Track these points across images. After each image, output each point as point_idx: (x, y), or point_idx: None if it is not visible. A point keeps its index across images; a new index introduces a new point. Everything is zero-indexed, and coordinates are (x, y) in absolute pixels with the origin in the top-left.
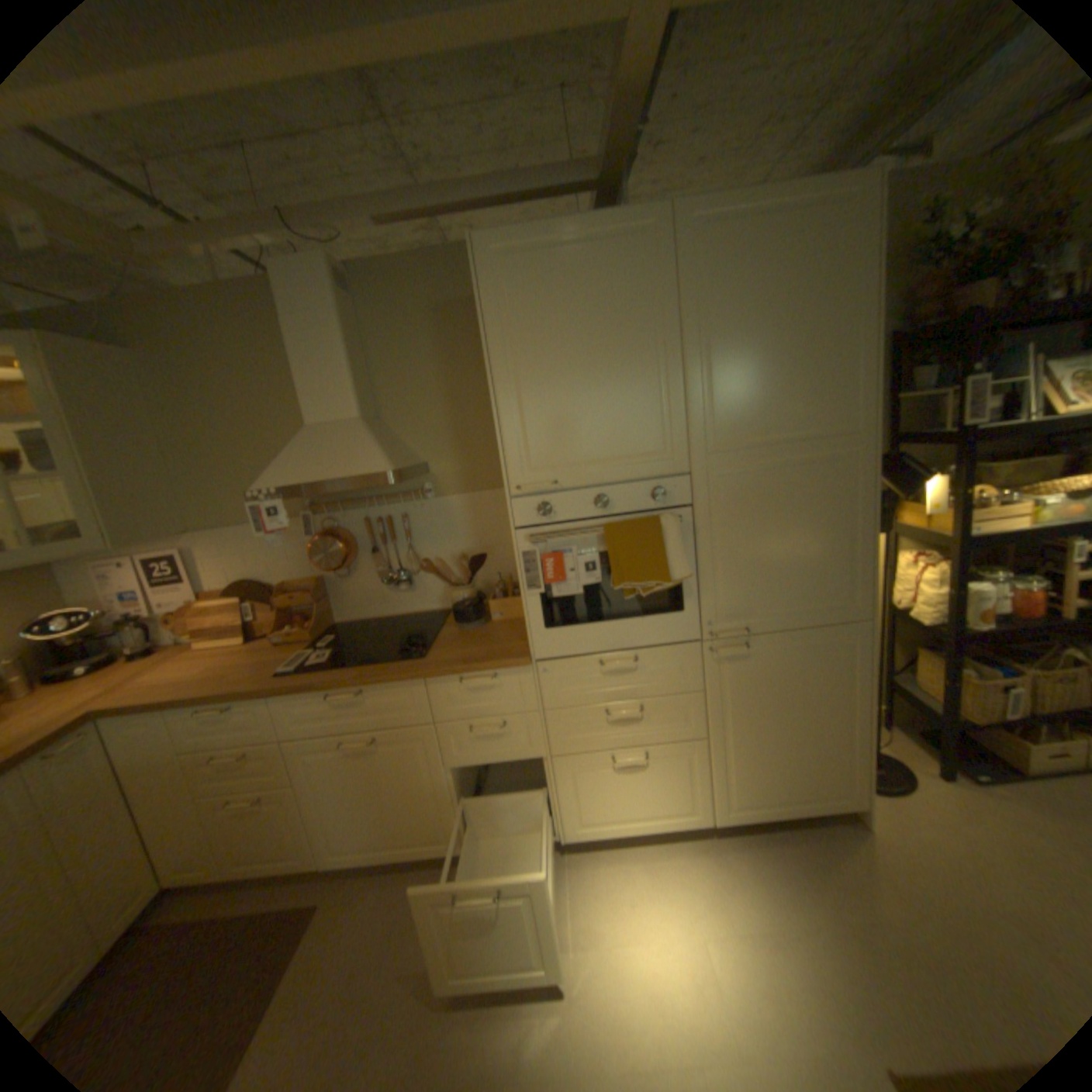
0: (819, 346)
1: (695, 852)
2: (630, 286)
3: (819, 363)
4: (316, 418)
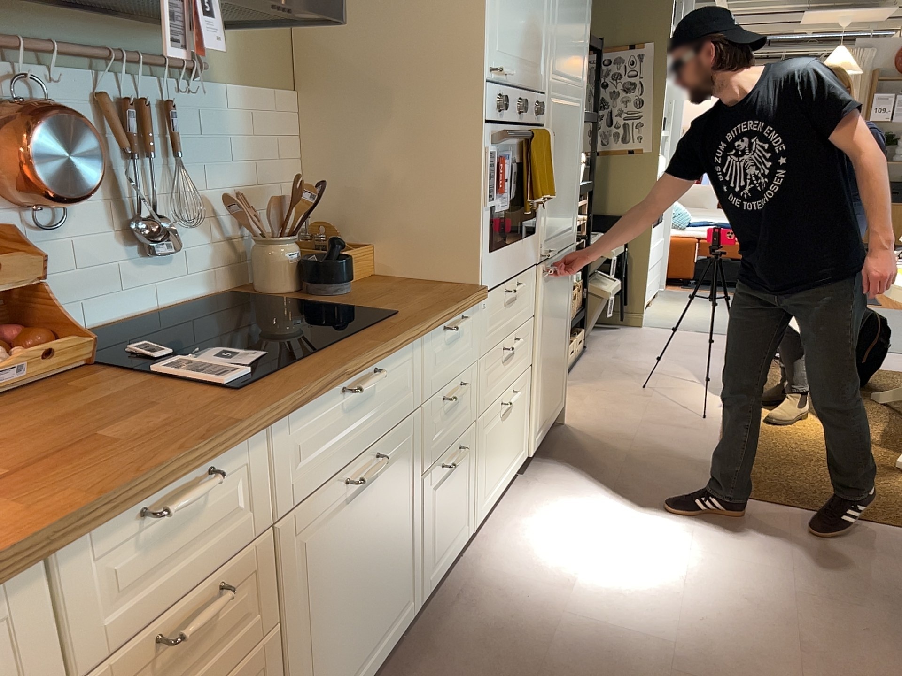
0: (581, 12)
1: (521, 487)
2: None
3: (580, 26)
4: None
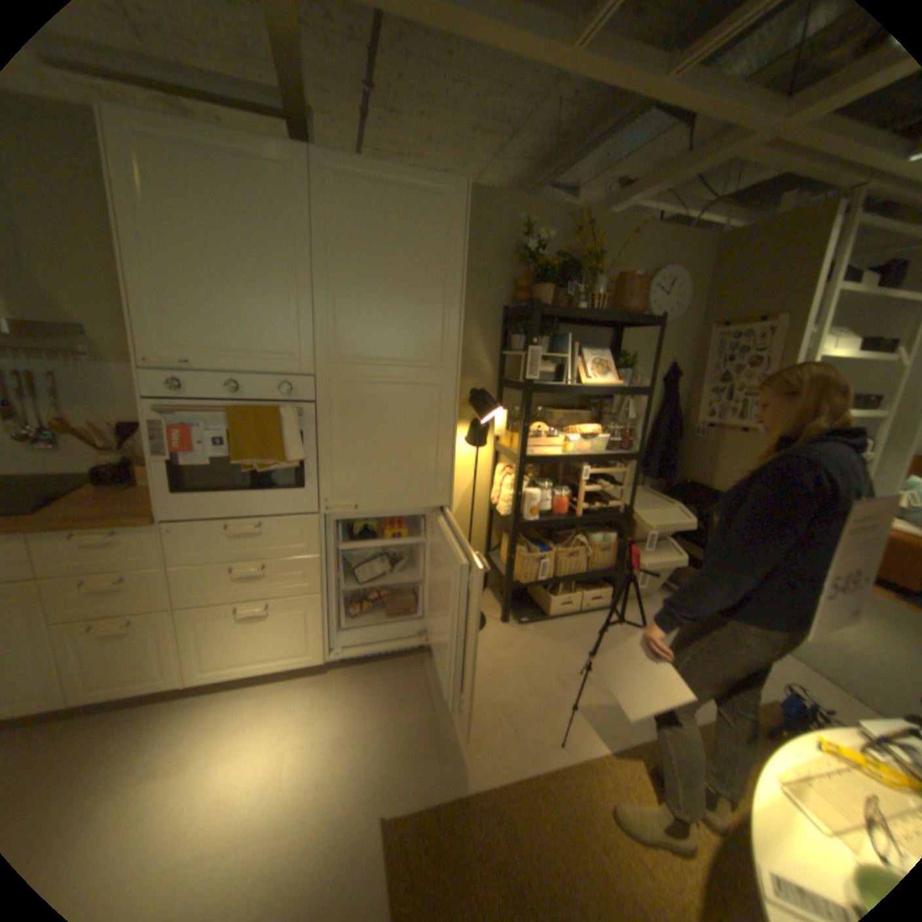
0: (419, 298)
1: (307, 684)
2: (266, 208)
3: (419, 311)
4: None
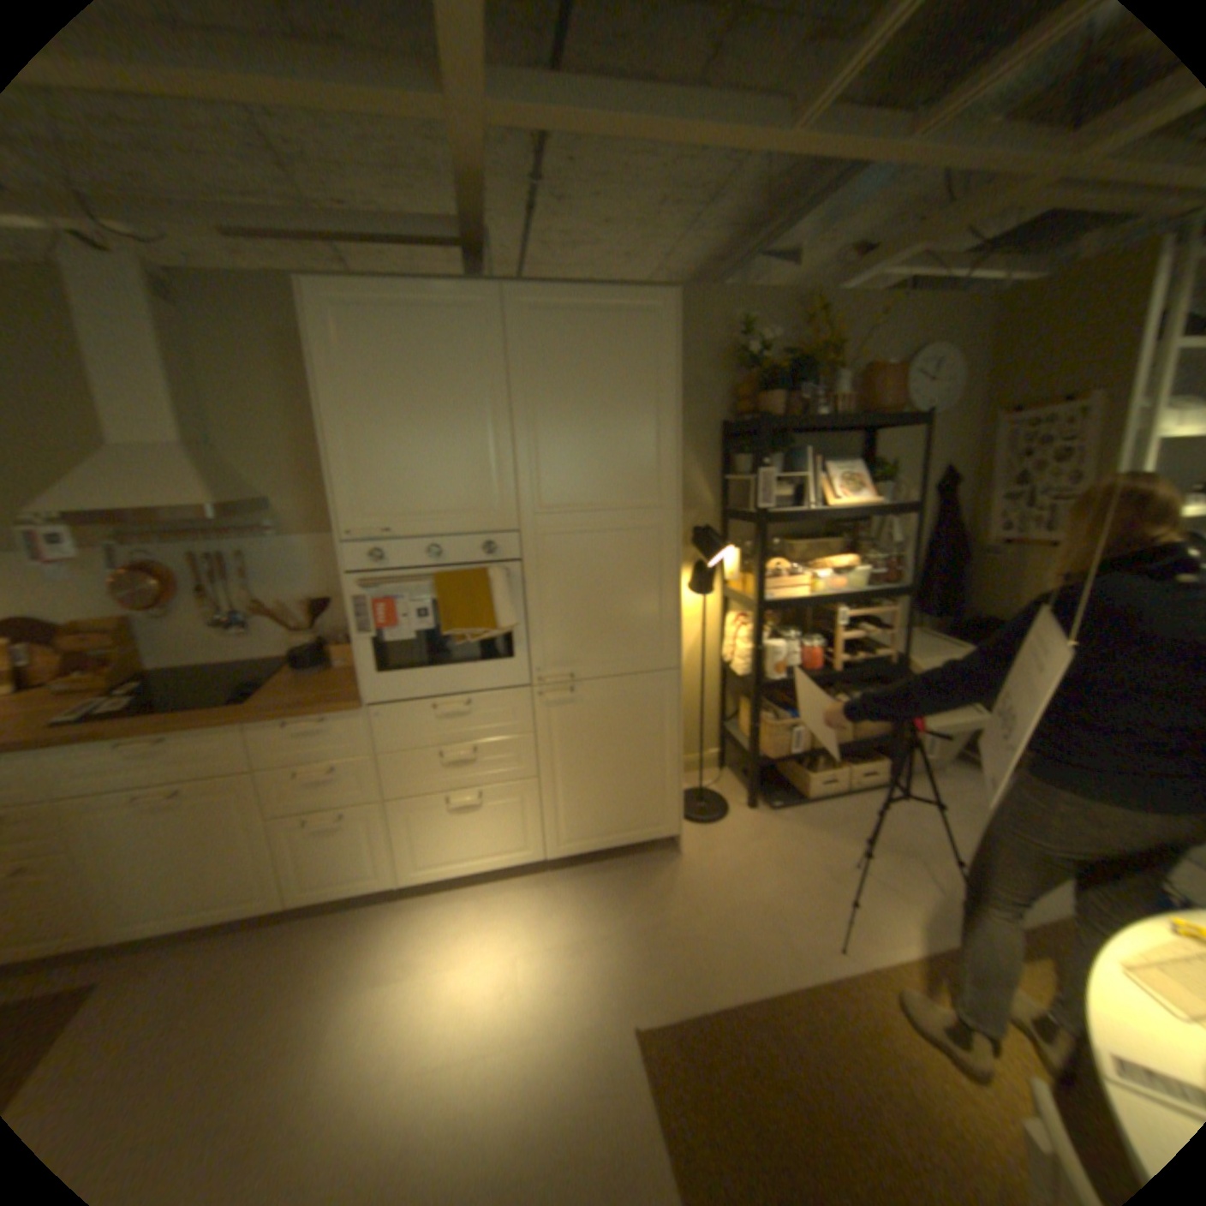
0: (630, 431)
1: (528, 885)
2: (463, 356)
3: (631, 446)
4: (125, 439)
